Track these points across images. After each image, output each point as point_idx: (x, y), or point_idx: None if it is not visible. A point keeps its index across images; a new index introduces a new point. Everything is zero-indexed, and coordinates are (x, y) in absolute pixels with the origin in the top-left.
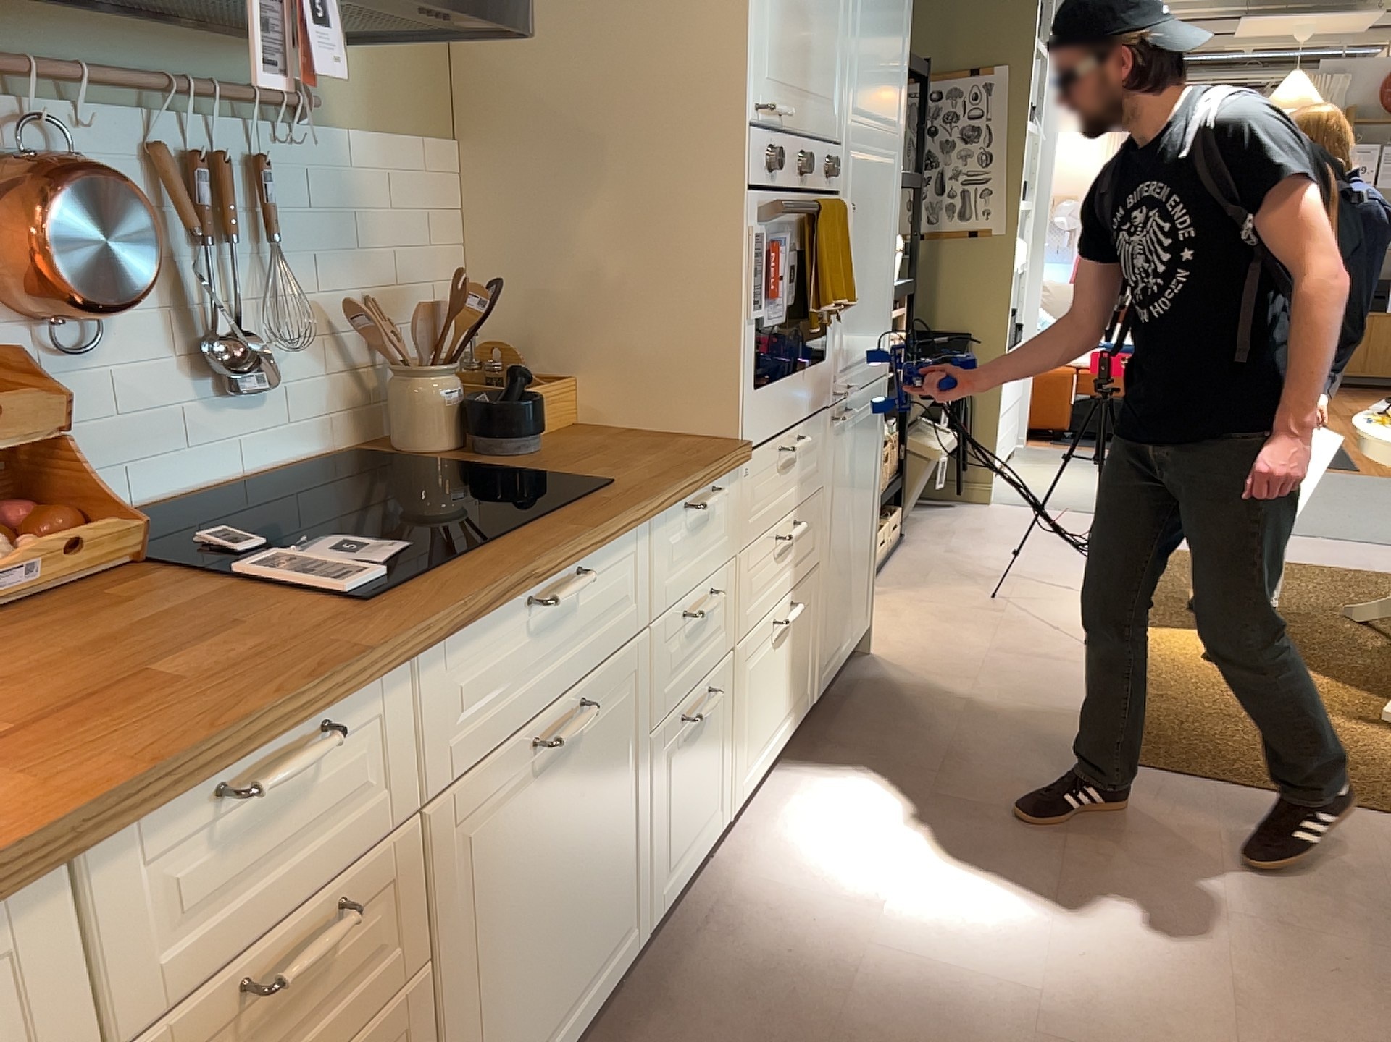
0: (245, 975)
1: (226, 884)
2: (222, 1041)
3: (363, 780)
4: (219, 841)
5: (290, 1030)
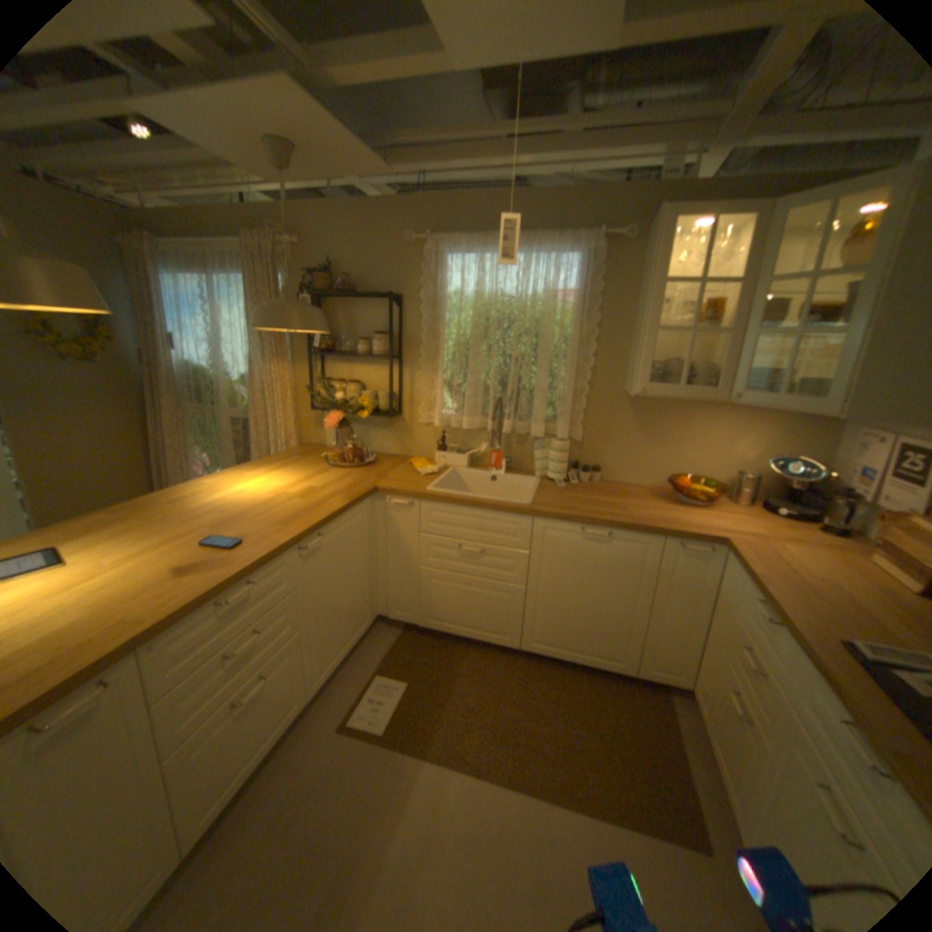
0: (753, 649)
1: (761, 625)
2: (749, 656)
3: (784, 659)
4: (764, 614)
5: (753, 682)
